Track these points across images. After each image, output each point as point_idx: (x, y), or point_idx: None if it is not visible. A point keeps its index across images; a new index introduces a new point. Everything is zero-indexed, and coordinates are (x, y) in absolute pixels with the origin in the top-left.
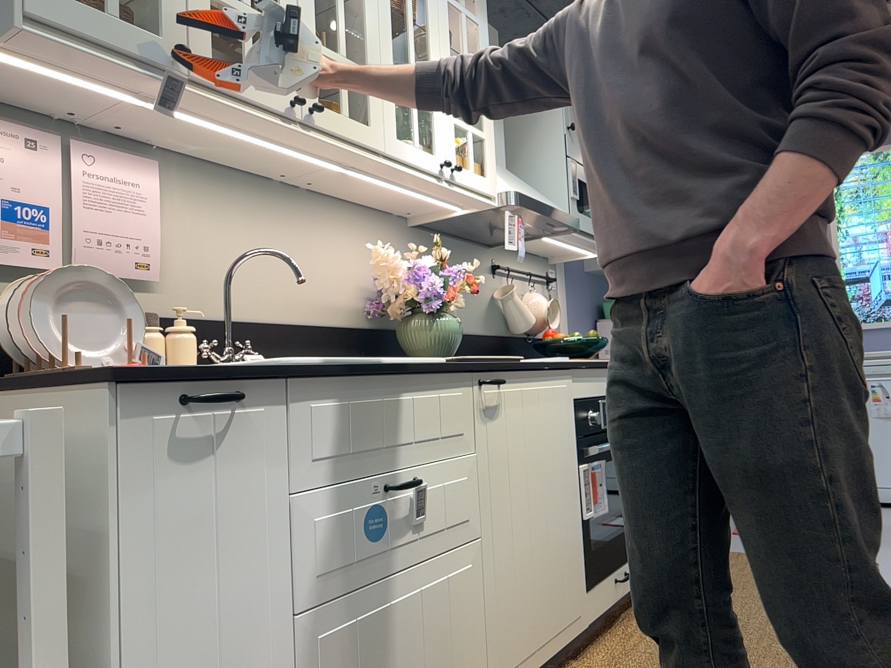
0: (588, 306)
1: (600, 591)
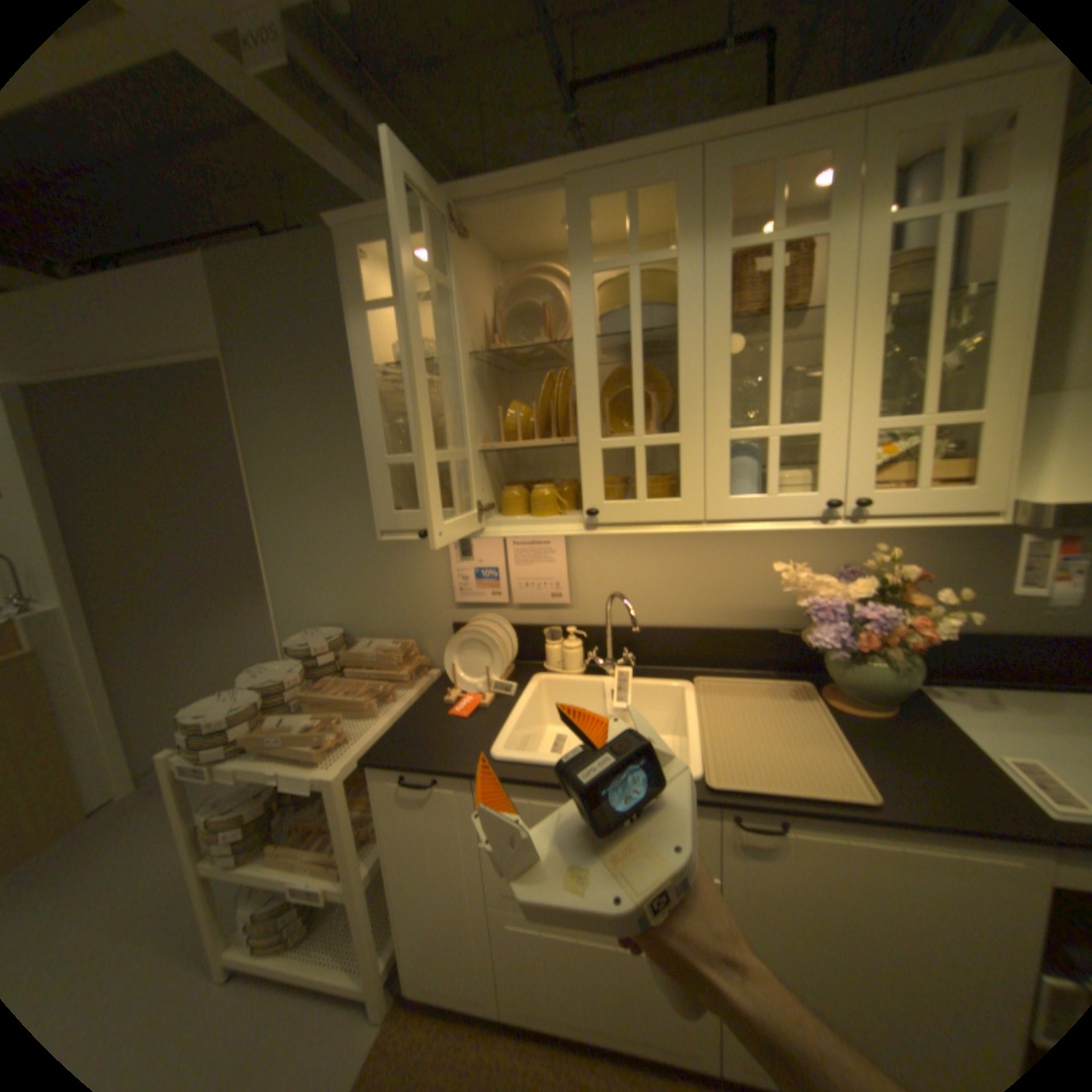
0: None
1: None
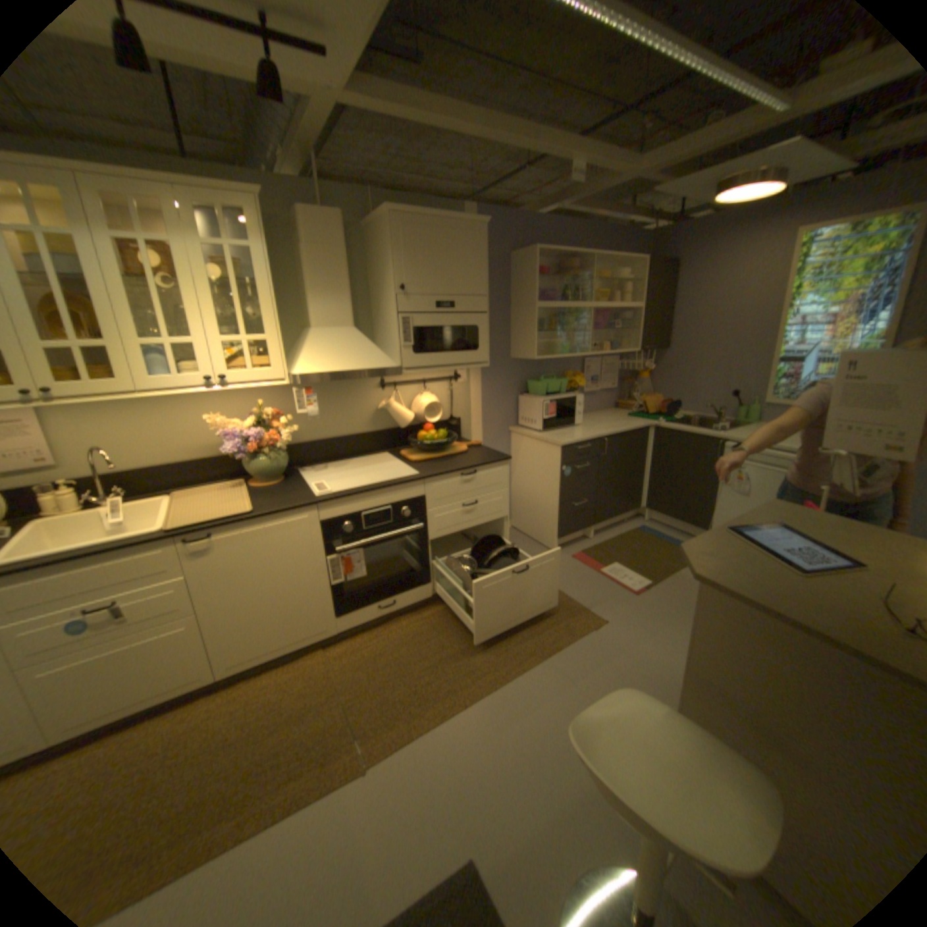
0: (510, 385)
1: (354, 615)
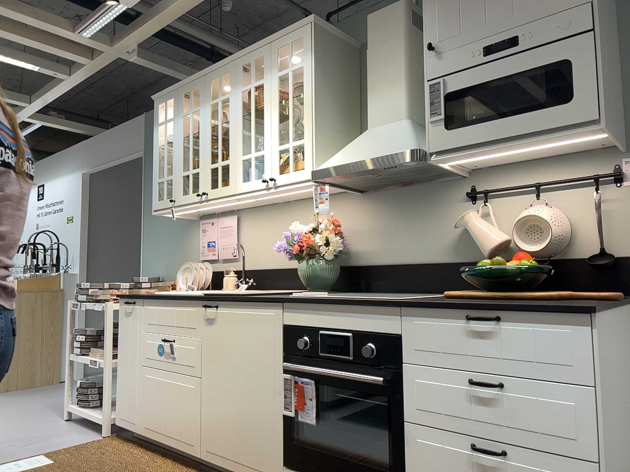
0: None
1: None
